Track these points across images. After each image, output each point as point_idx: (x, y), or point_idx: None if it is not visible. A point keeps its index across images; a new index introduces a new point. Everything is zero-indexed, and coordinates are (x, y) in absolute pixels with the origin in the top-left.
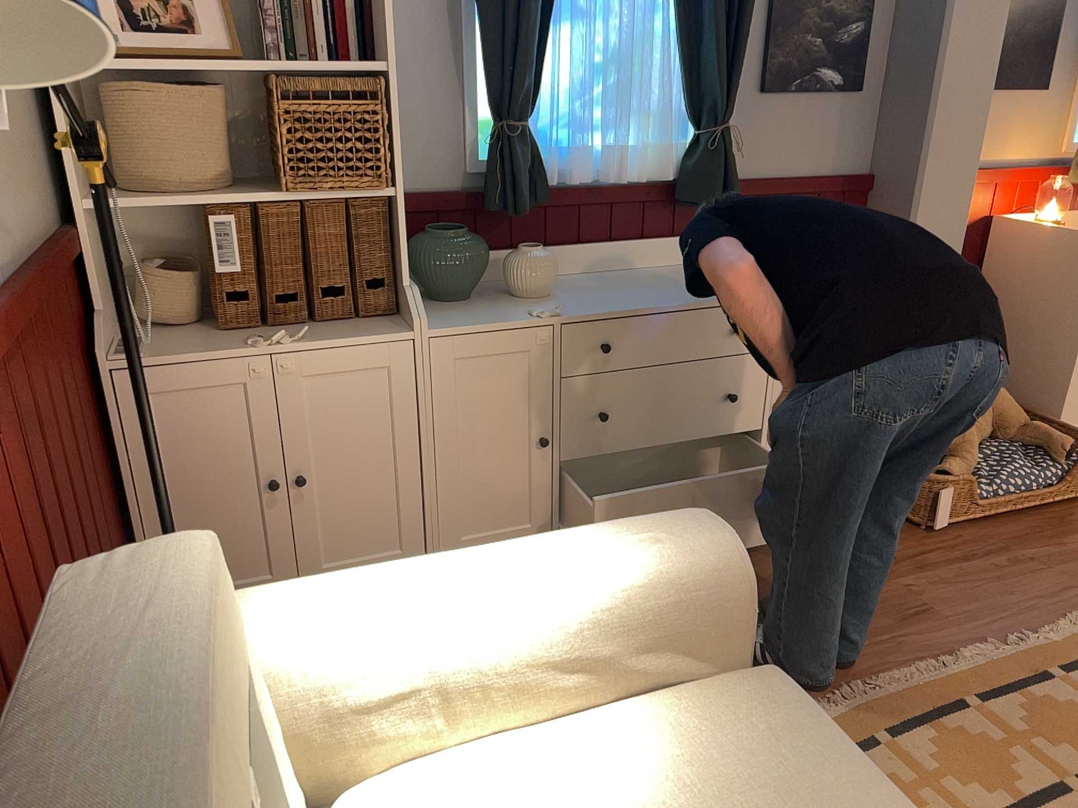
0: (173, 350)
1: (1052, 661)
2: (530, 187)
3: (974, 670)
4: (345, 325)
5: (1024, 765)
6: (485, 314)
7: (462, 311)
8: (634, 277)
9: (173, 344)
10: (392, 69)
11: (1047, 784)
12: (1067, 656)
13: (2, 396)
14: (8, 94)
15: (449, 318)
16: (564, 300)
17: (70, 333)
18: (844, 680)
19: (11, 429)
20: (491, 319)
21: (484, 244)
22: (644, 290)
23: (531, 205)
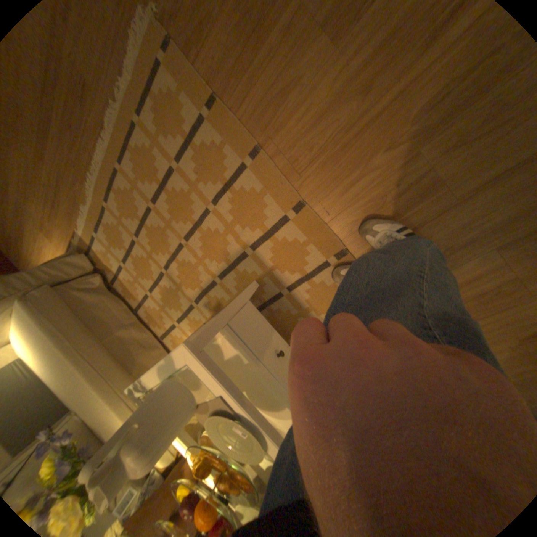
0: None
1: (130, 103)
2: None
3: (109, 135)
4: None
5: (136, 198)
6: None
7: None
8: None
9: None
10: None
11: (143, 206)
12: (134, 92)
13: None
14: None
15: None
16: None
17: None
18: (83, 169)
19: None
20: None
21: None
22: None
23: None
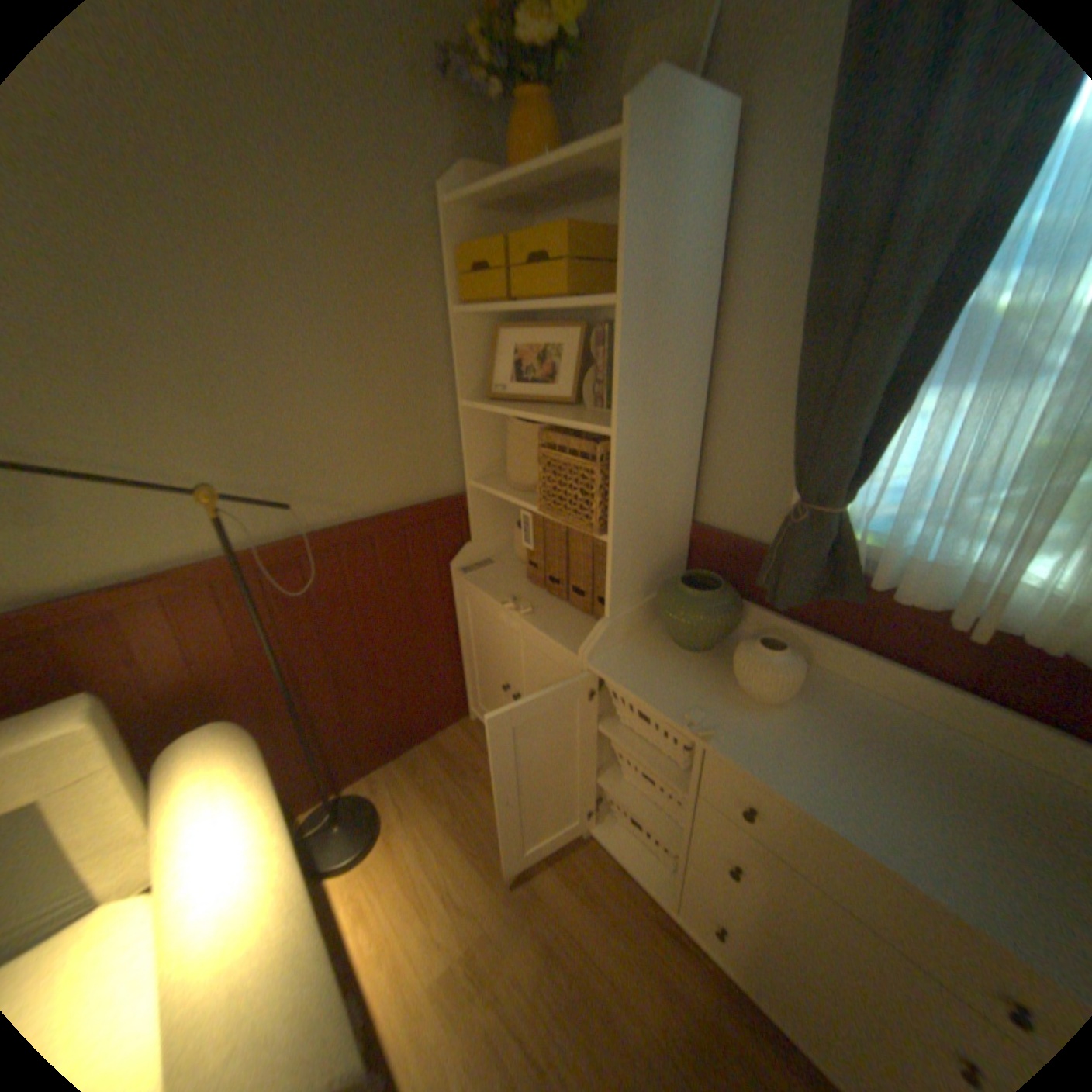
0: (487, 579)
1: None
2: (823, 581)
3: None
4: (576, 618)
5: None
6: (667, 681)
7: (661, 663)
8: (958, 767)
9: (498, 574)
10: (618, 433)
11: None
12: None
13: (261, 589)
14: (400, 423)
15: (634, 663)
16: (775, 726)
17: (425, 552)
18: None
19: (265, 604)
20: (655, 691)
21: (739, 614)
22: (909, 798)
23: (807, 602)
